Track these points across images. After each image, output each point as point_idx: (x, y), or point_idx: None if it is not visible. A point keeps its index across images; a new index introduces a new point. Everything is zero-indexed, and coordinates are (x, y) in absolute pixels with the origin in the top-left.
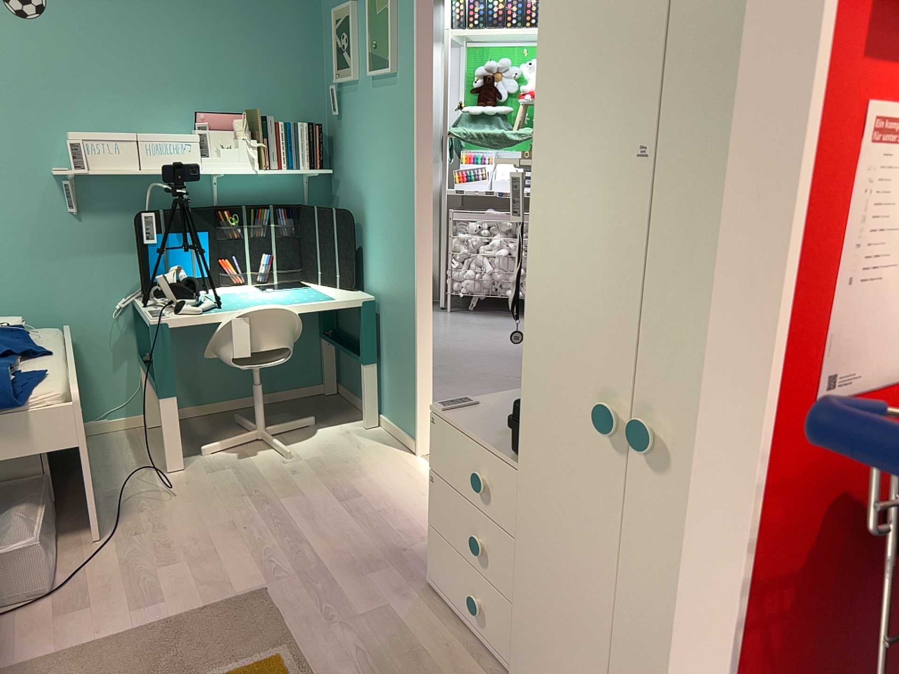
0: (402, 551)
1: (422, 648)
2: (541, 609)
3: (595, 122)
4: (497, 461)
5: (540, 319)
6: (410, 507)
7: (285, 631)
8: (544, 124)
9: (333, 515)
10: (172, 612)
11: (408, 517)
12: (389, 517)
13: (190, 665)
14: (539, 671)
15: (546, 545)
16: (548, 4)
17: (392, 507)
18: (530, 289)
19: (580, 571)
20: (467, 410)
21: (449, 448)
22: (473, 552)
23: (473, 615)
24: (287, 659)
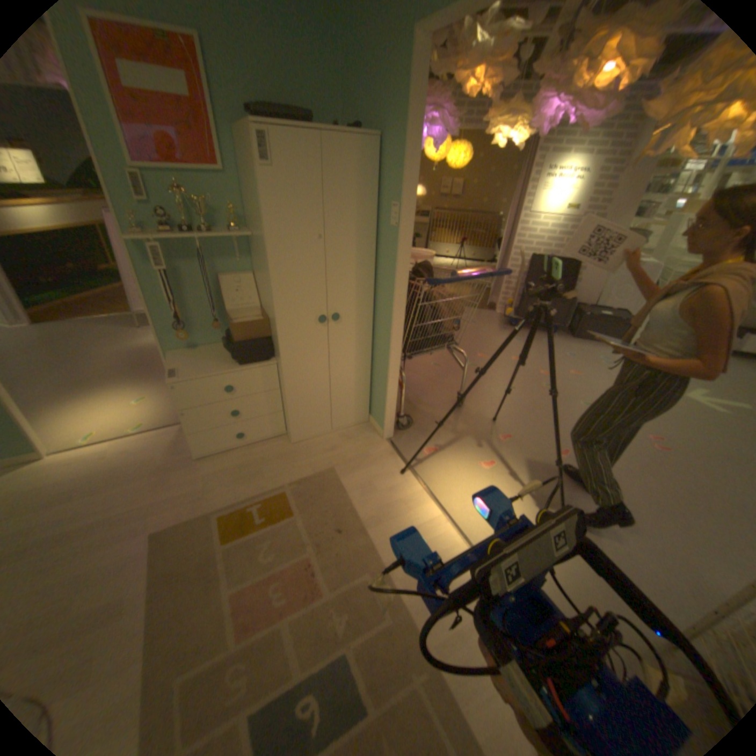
0: (156, 469)
1: (236, 464)
2: (300, 393)
3: (298, 231)
4: (234, 374)
5: (282, 303)
6: (112, 464)
7: (197, 517)
8: (262, 231)
9: (85, 505)
10: (138, 586)
11: (123, 466)
12: (115, 475)
13: (201, 560)
14: (302, 411)
15: (298, 373)
16: (256, 182)
17: (103, 473)
18: (274, 294)
19: (314, 369)
20: (184, 373)
21: (193, 391)
22: (233, 417)
23: (238, 439)
24: (219, 514)
